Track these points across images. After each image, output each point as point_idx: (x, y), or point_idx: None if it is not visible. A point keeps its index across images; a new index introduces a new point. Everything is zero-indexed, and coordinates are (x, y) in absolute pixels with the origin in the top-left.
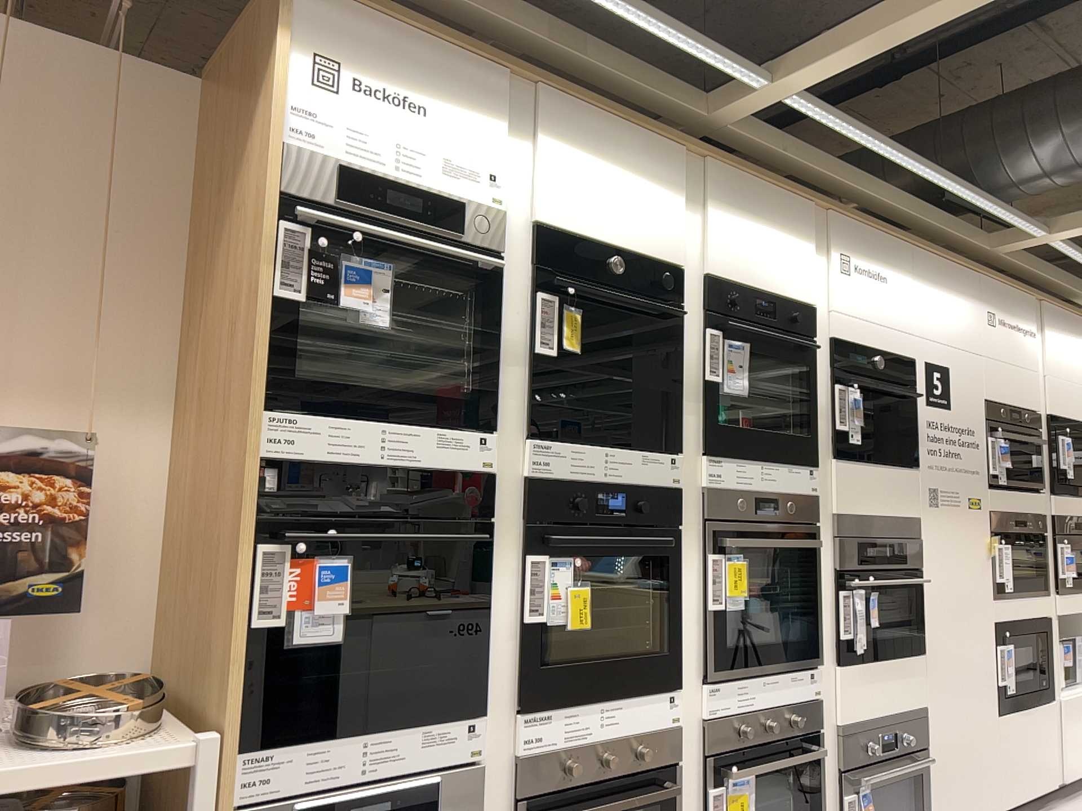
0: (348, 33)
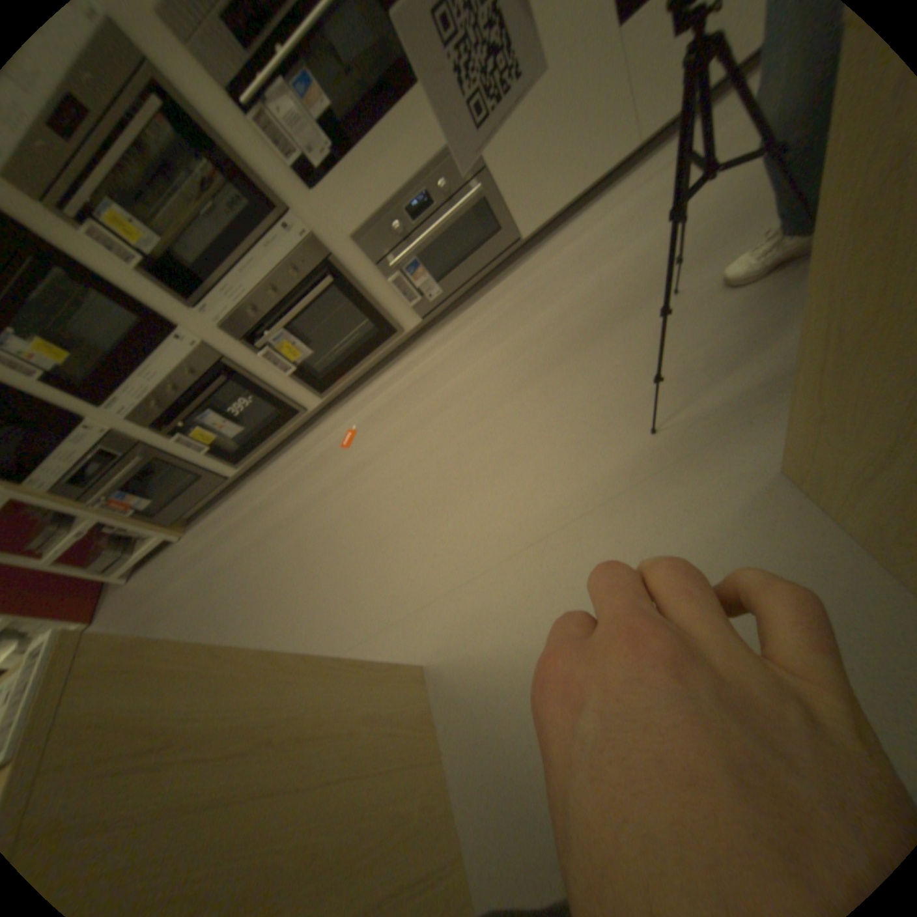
0: None
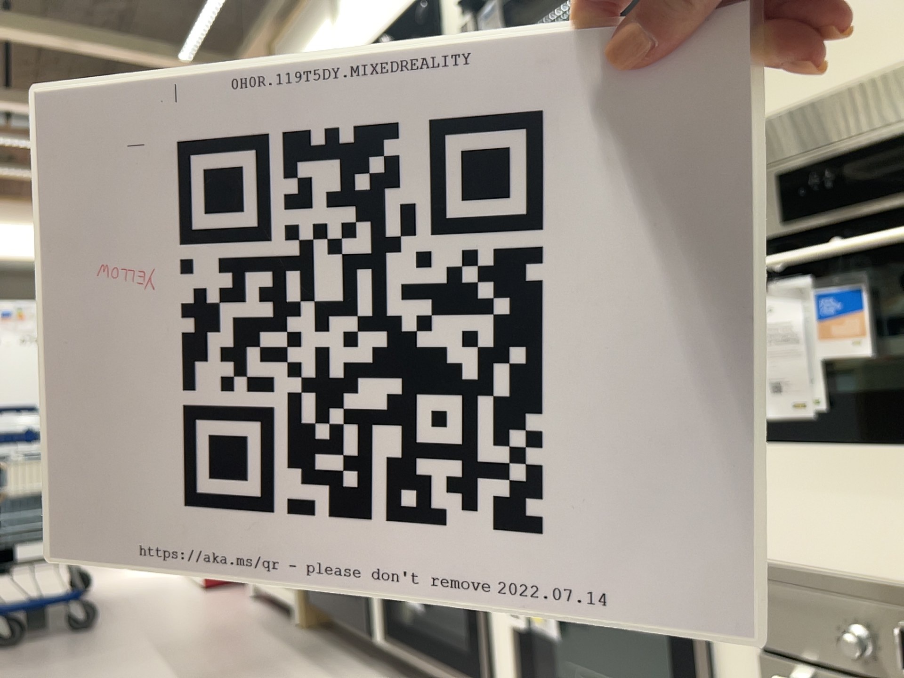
0: (279, 49)
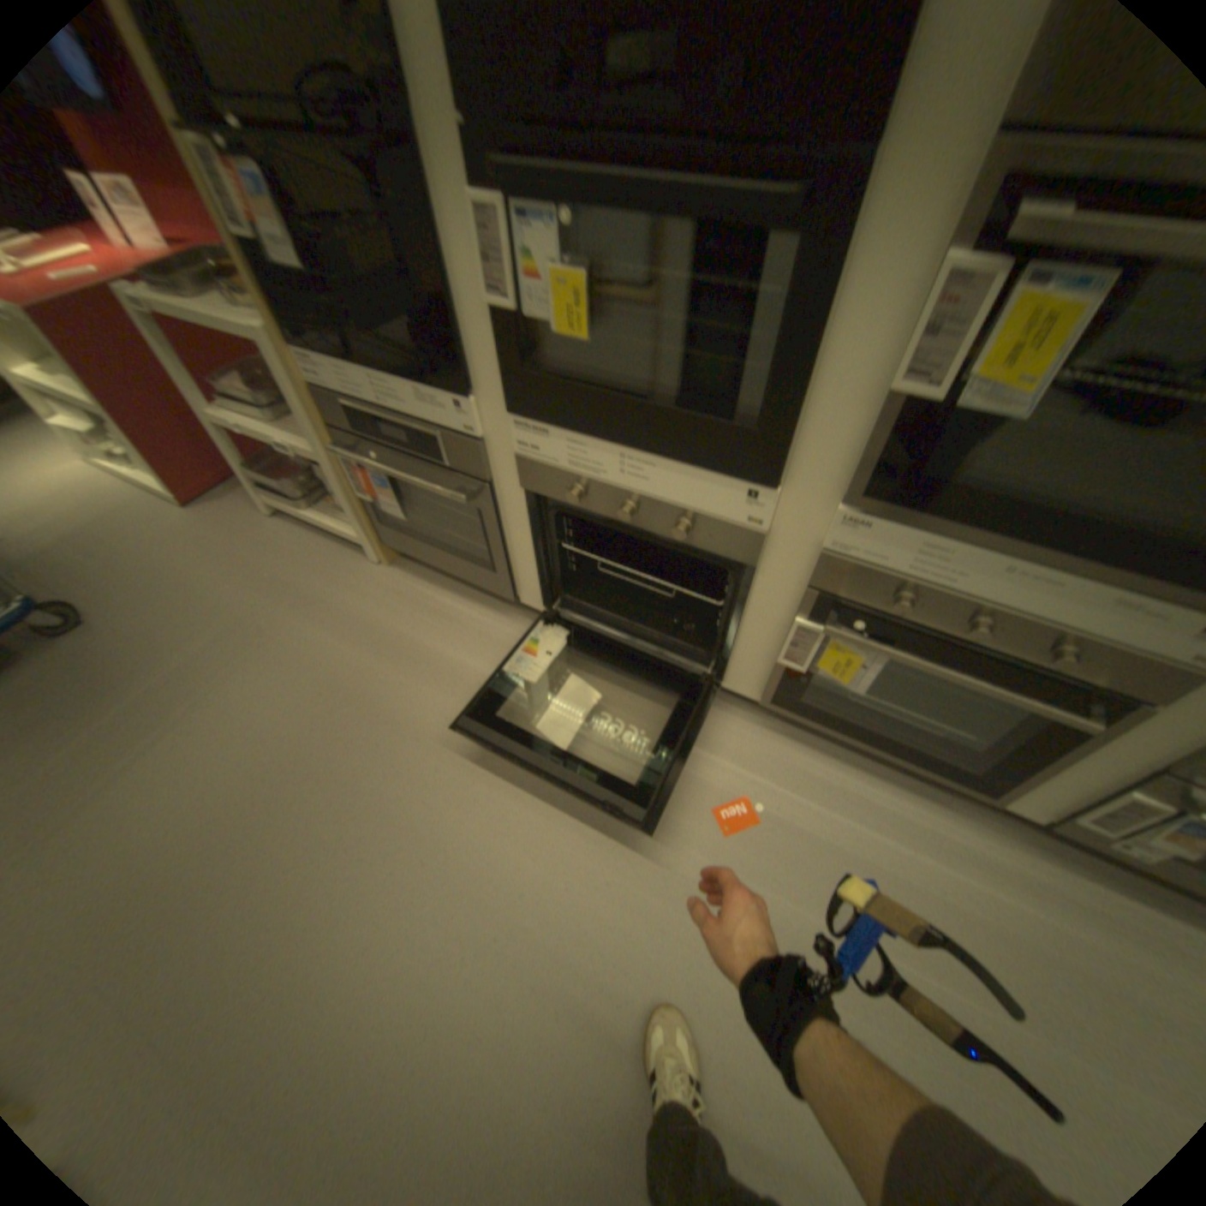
0: None
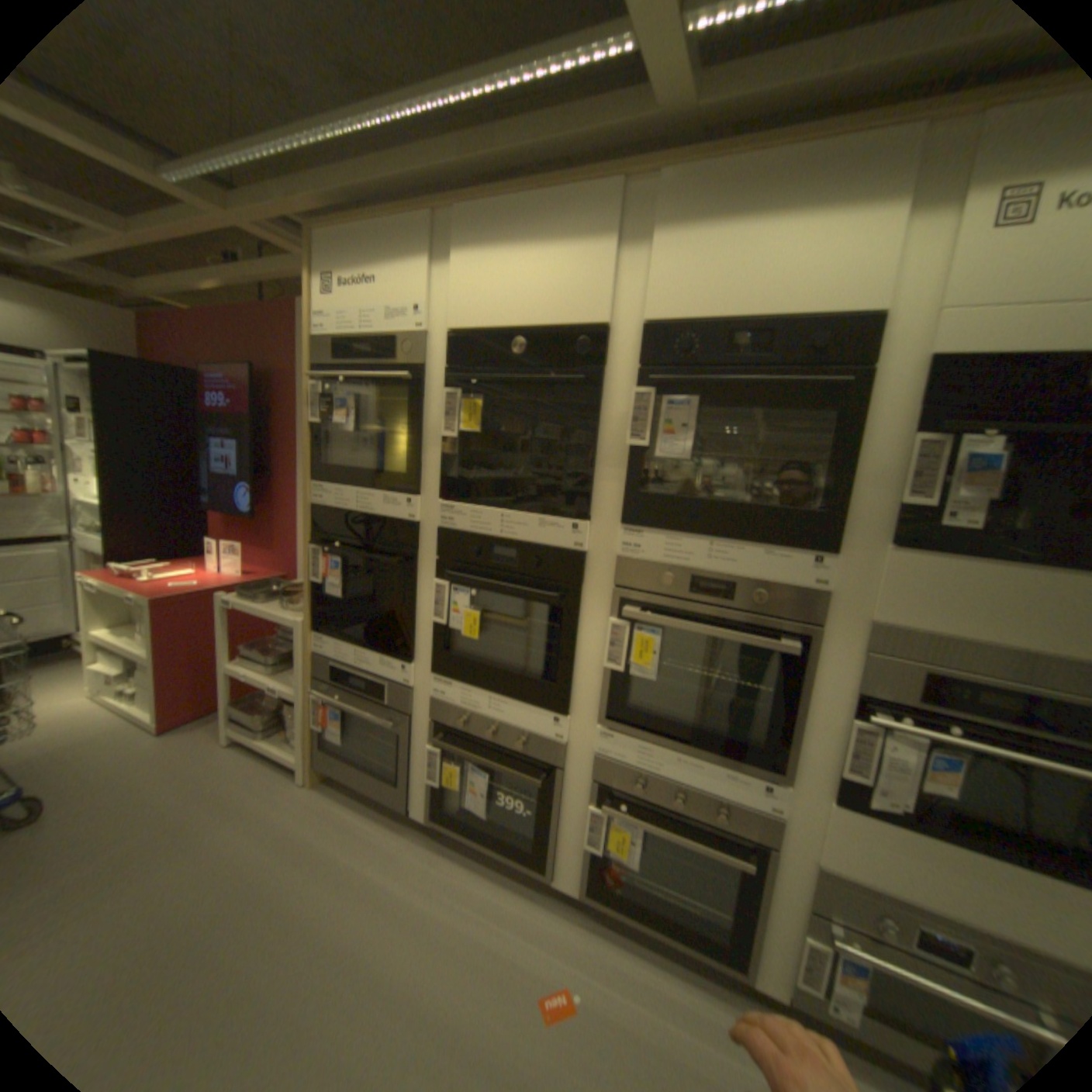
0: (326, 240)
